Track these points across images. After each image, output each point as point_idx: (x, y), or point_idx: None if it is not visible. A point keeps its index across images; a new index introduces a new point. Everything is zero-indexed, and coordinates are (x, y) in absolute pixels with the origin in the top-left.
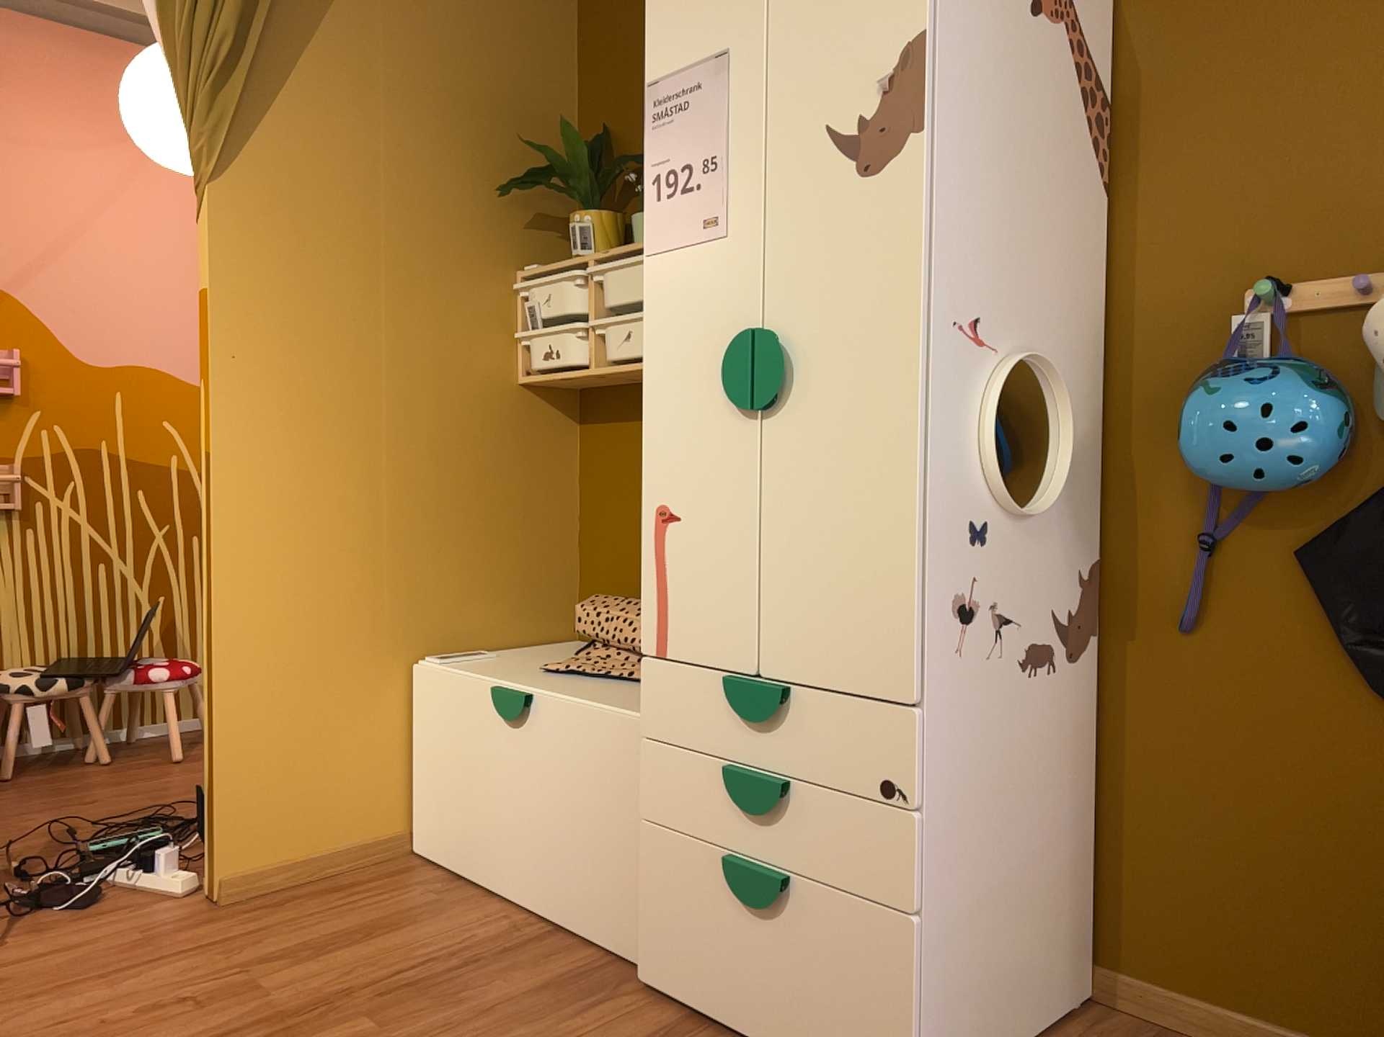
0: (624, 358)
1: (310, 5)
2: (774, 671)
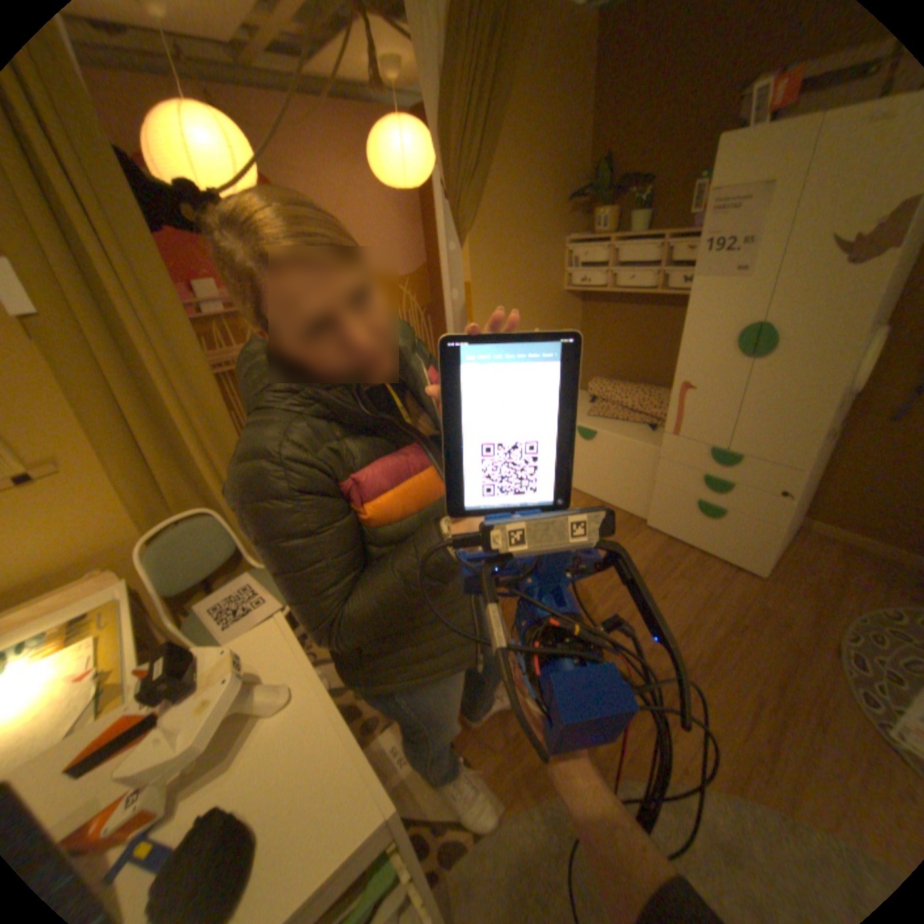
0: (629, 287)
1: (495, 120)
2: (736, 449)
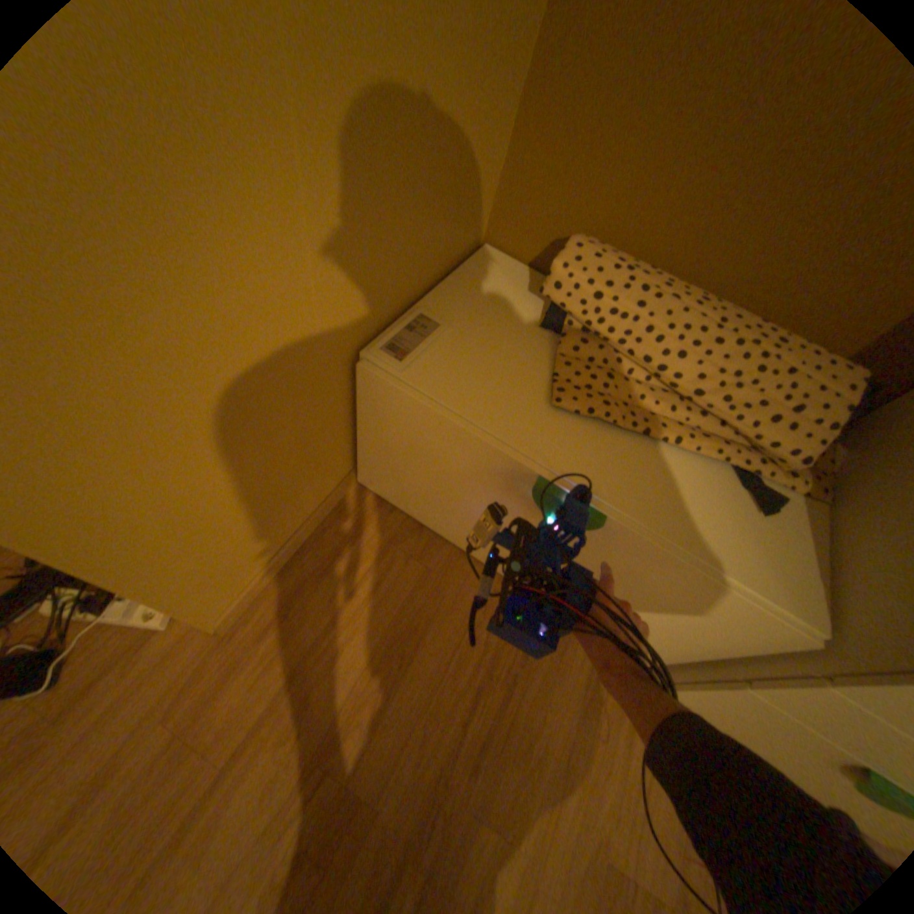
0: None
1: None
2: None
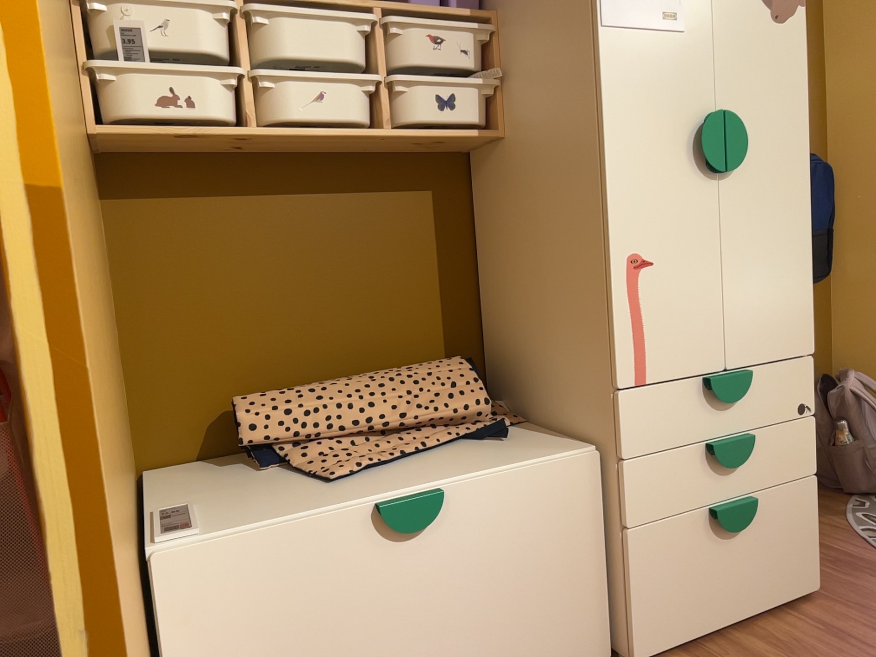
0: (316, 123)
1: None
2: (736, 362)
